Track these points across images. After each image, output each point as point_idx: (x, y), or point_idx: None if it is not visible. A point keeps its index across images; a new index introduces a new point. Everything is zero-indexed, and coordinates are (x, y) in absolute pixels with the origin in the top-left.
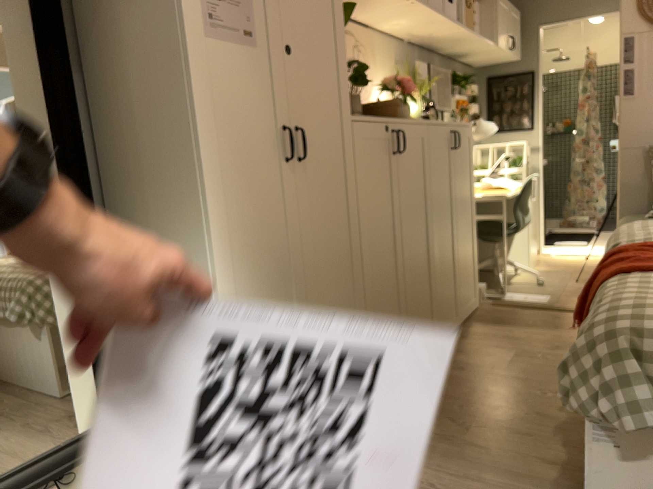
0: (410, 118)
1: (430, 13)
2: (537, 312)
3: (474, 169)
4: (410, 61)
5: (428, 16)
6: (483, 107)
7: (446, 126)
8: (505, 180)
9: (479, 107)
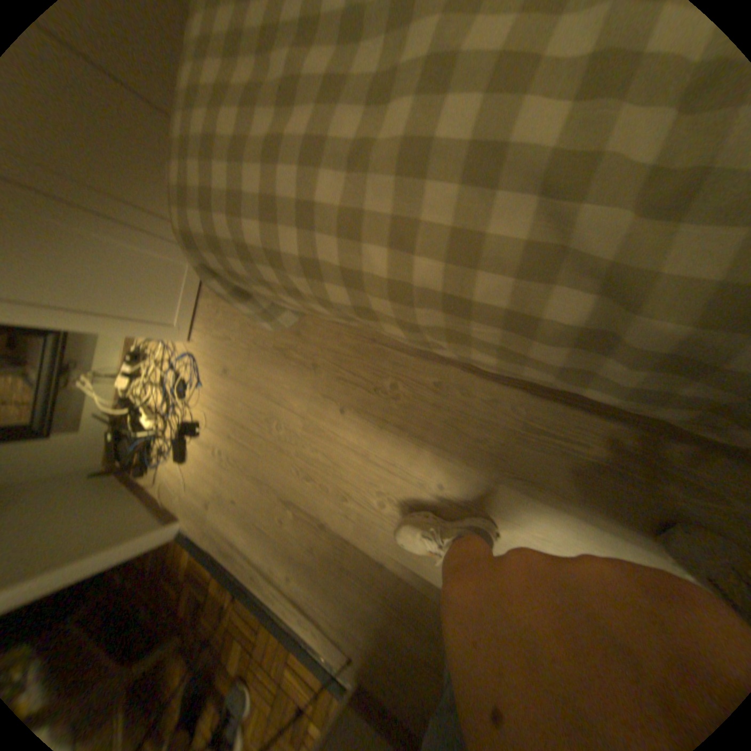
0: None
1: None
2: None
3: None
4: None
5: None
6: None
7: None
8: None
9: None
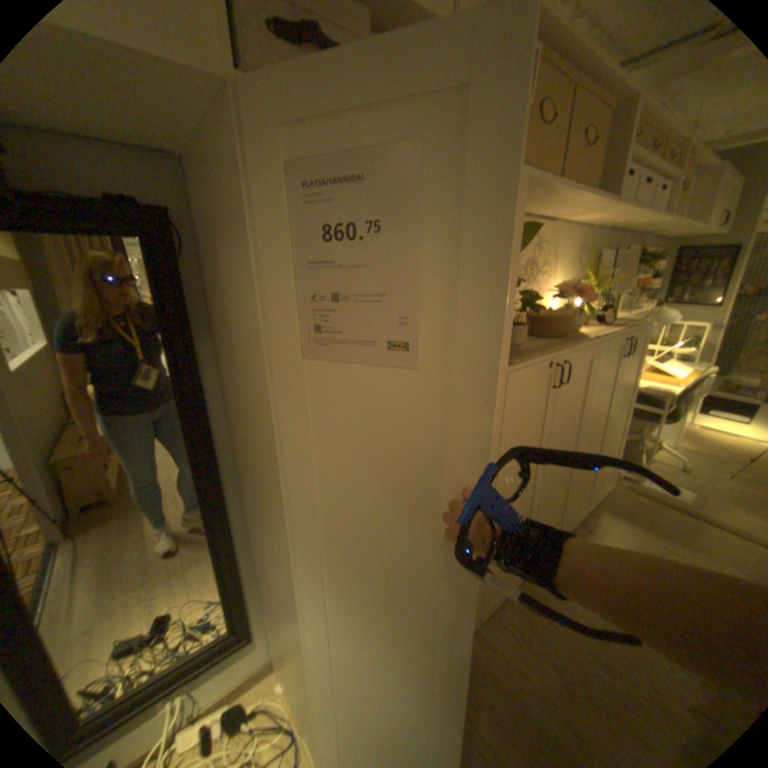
0: (582, 343)
1: (635, 210)
2: (677, 517)
3: (643, 368)
4: (596, 248)
5: (631, 212)
6: (665, 277)
7: (622, 336)
8: (673, 364)
9: (662, 277)
